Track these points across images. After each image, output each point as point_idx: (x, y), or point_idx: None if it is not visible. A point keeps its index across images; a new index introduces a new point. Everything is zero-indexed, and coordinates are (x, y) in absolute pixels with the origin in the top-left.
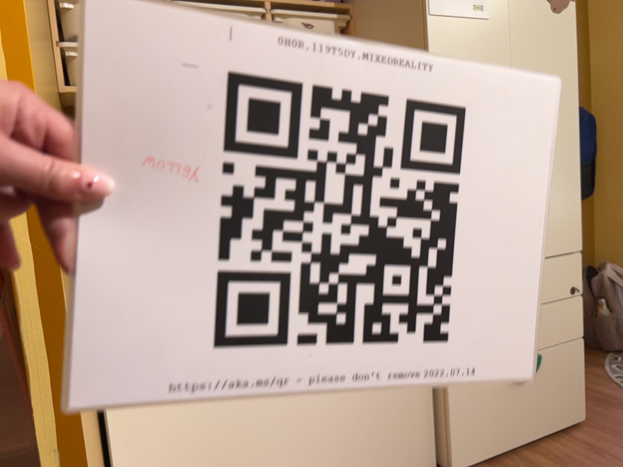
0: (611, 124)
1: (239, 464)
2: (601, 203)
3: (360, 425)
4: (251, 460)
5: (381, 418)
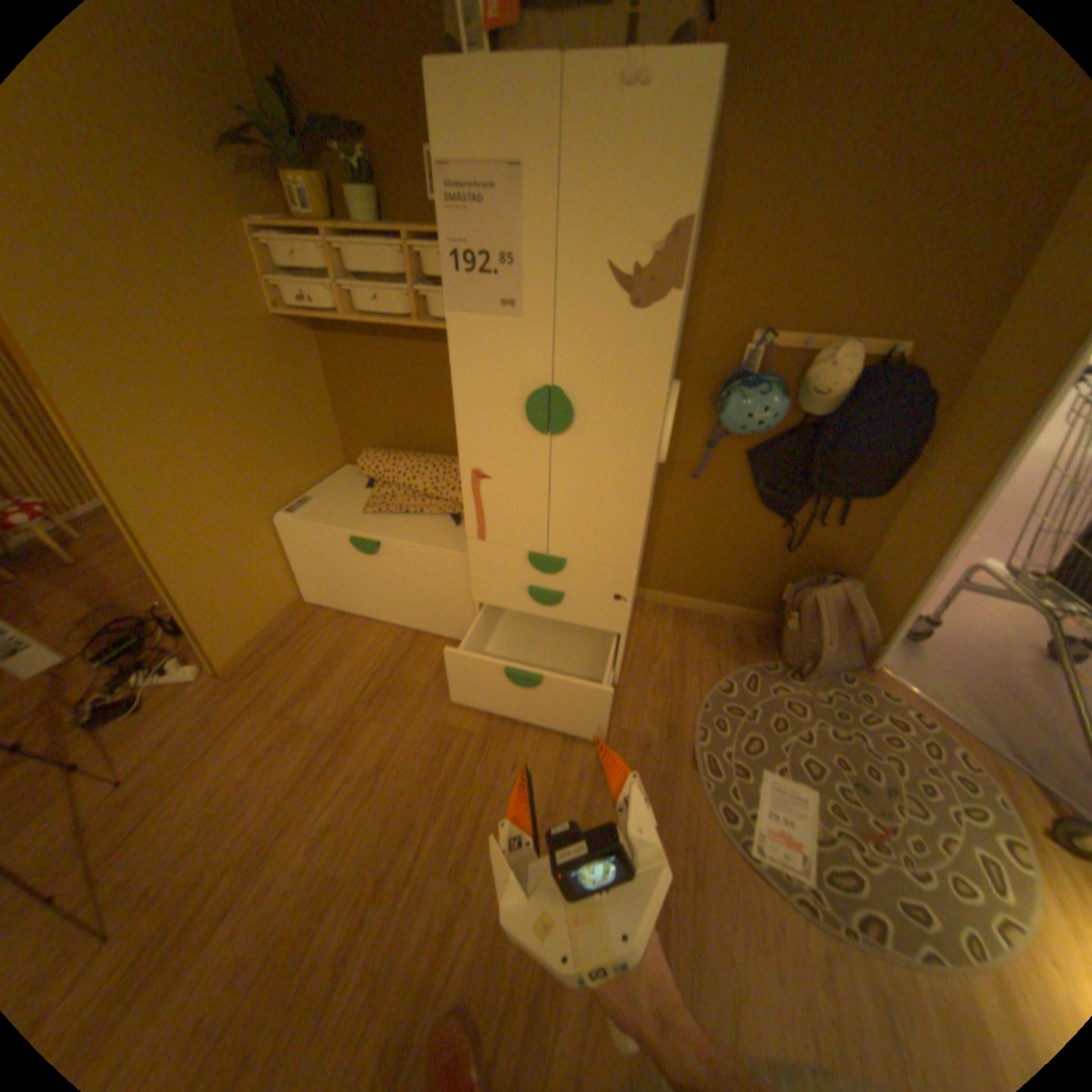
0: (985, 412)
1: (345, 579)
2: (907, 514)
3: (417, 596)
4: (351, 581)
5: (432, 599)
